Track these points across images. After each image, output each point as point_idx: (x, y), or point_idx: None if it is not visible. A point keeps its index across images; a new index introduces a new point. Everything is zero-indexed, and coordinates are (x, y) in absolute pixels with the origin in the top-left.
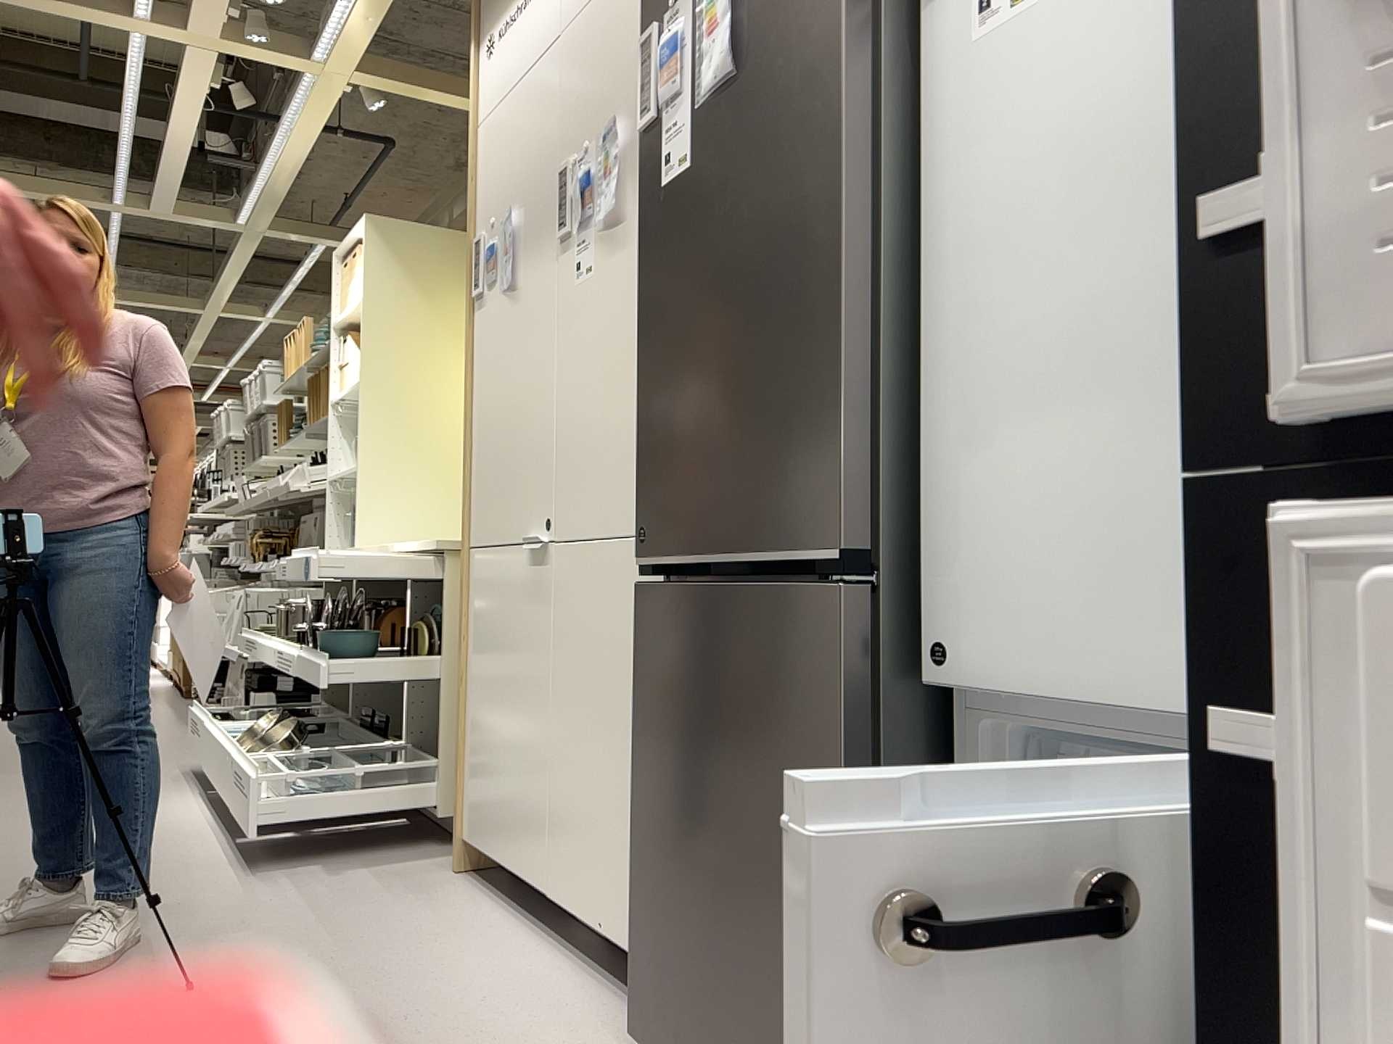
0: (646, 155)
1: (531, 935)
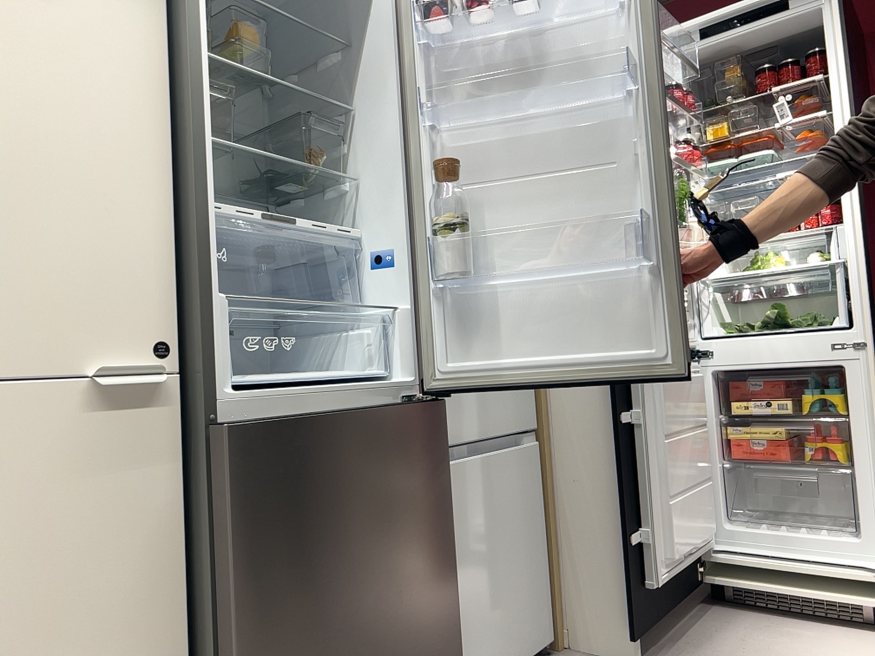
0: None
1: None
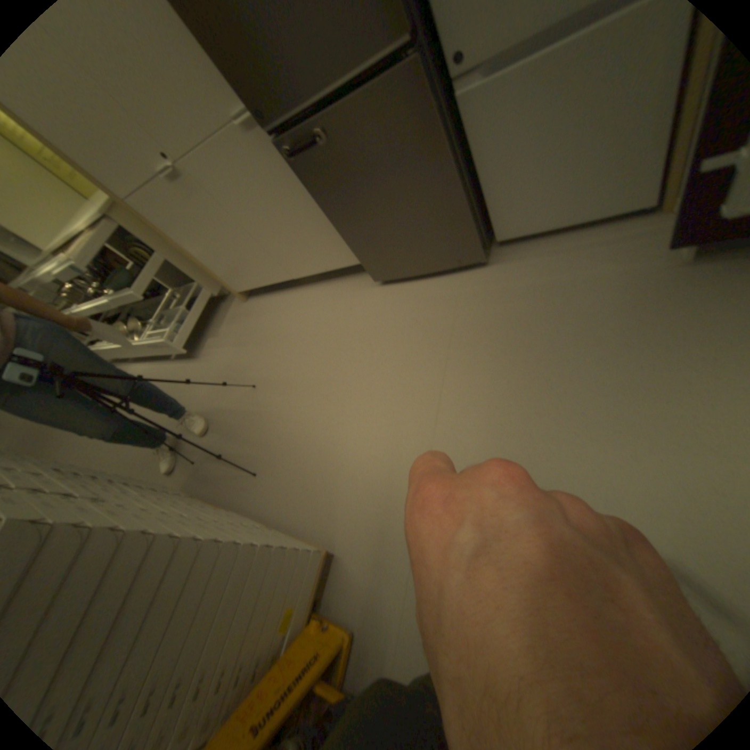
0: None
1: (297, 290)
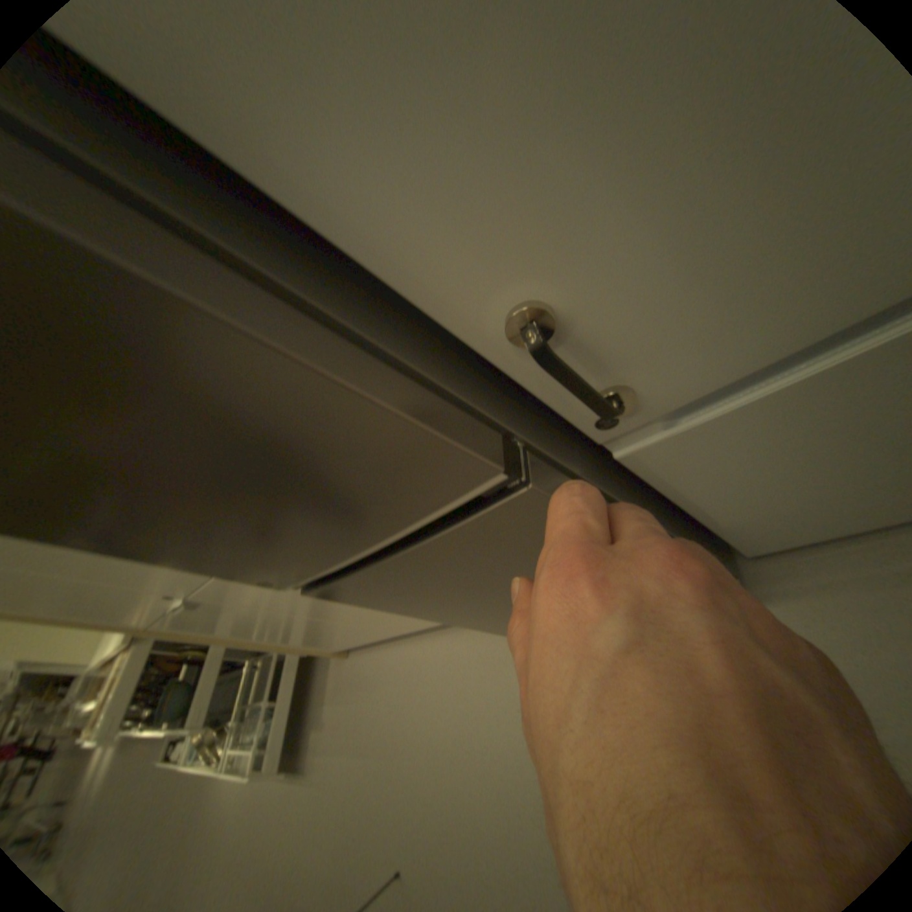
0: None
1: (415, 640)
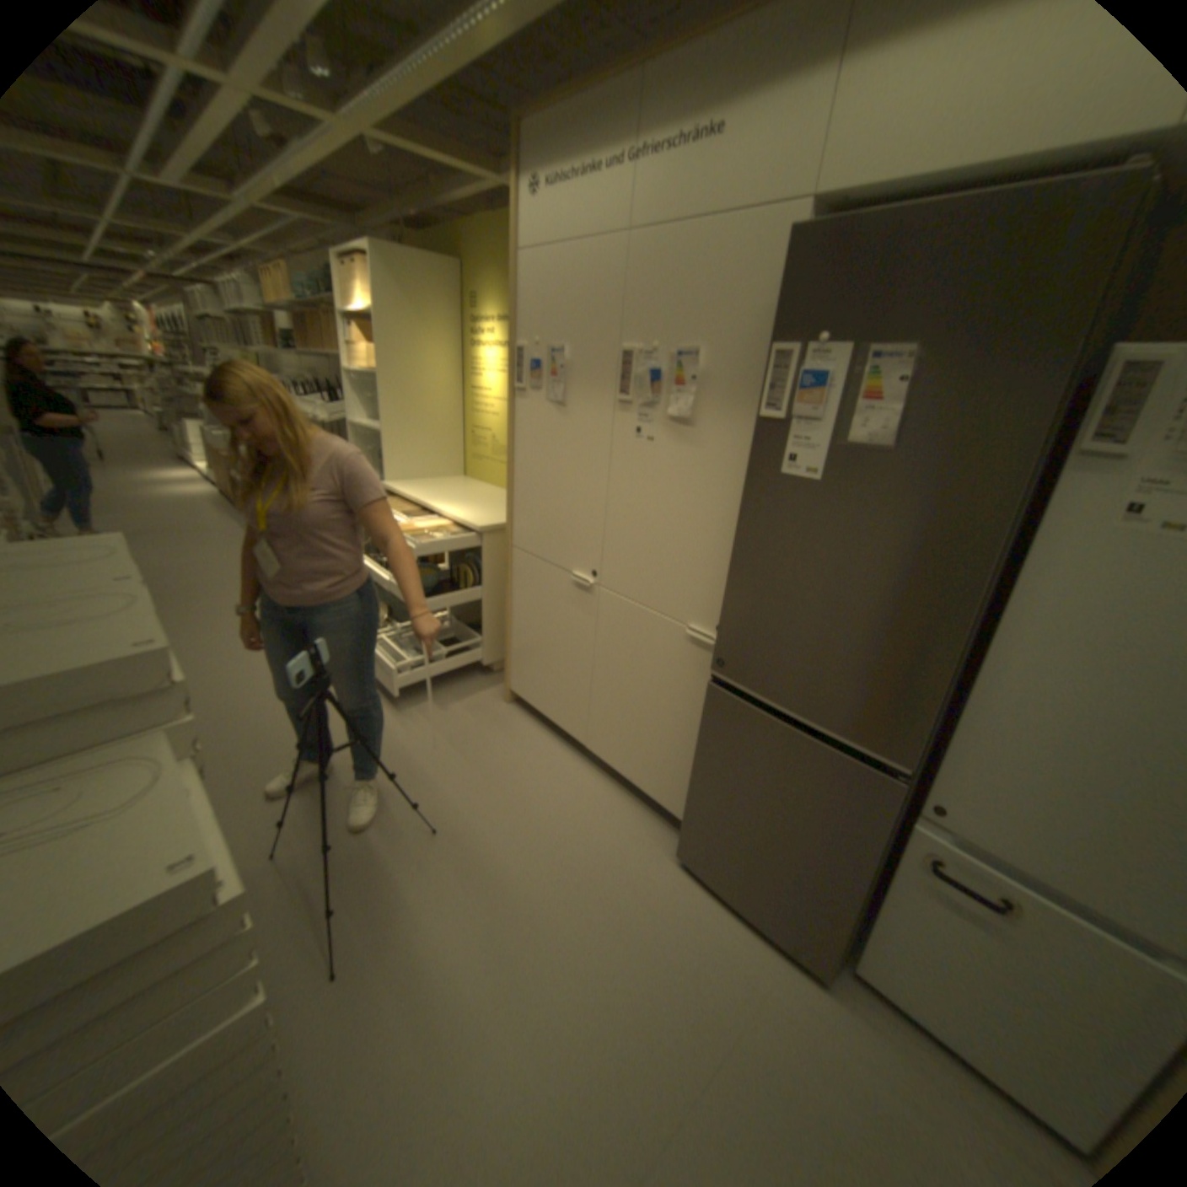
0: (764, 435)
1: (575, 759)
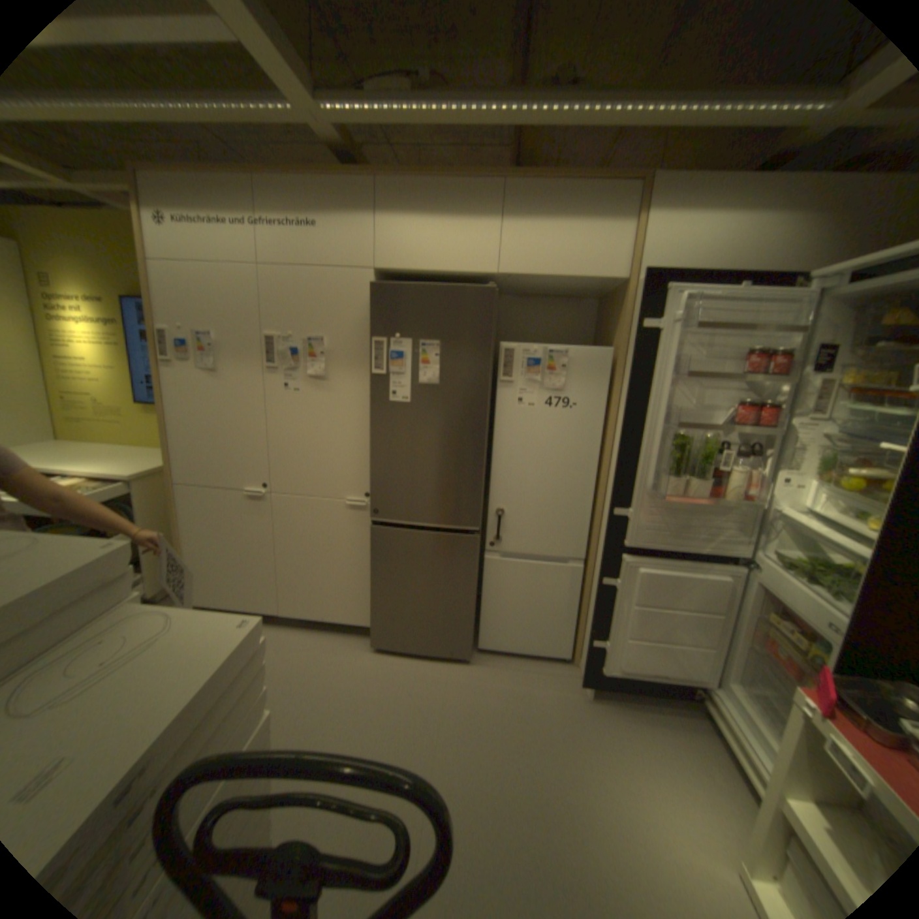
0: (376, 383)
1: (269, 630)
